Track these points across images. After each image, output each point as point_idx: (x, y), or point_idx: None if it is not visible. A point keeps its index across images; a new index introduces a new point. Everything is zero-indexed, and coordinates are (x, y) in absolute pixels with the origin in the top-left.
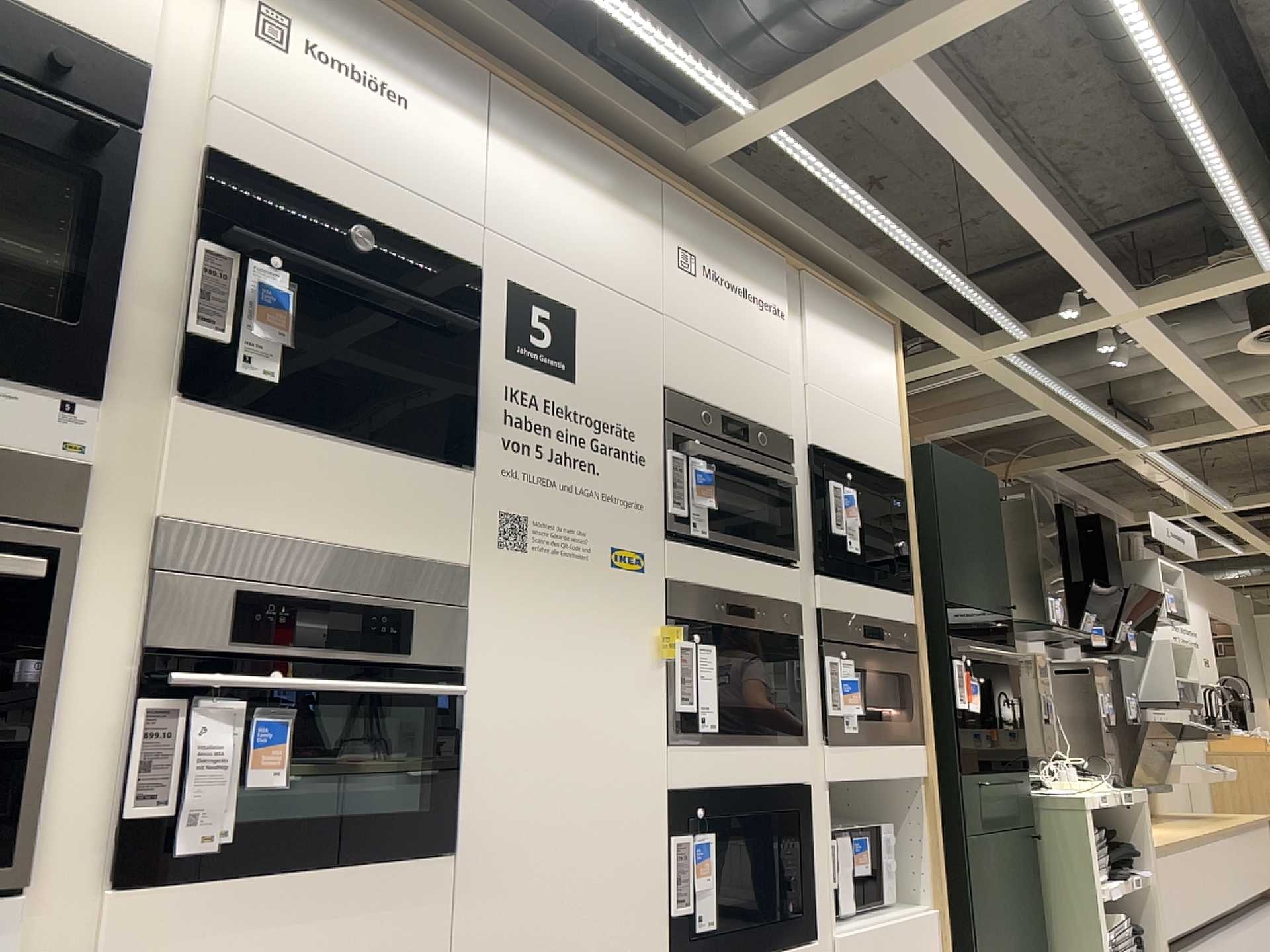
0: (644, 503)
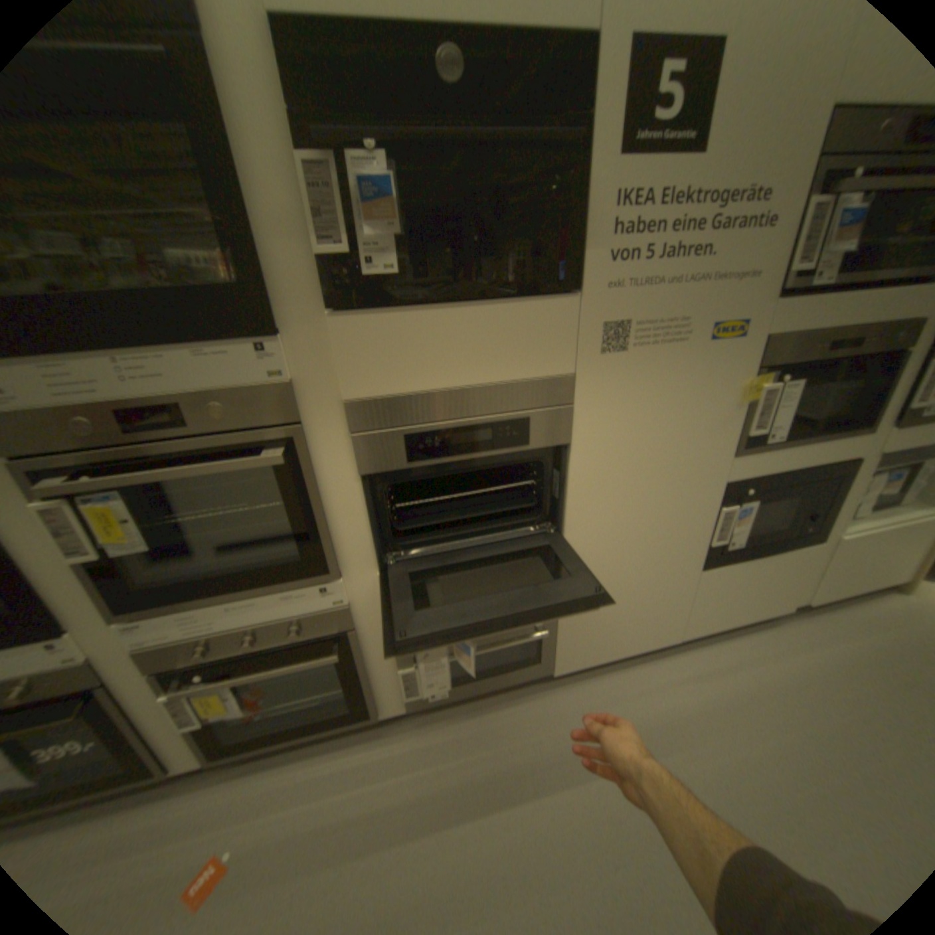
0: (764, 268)
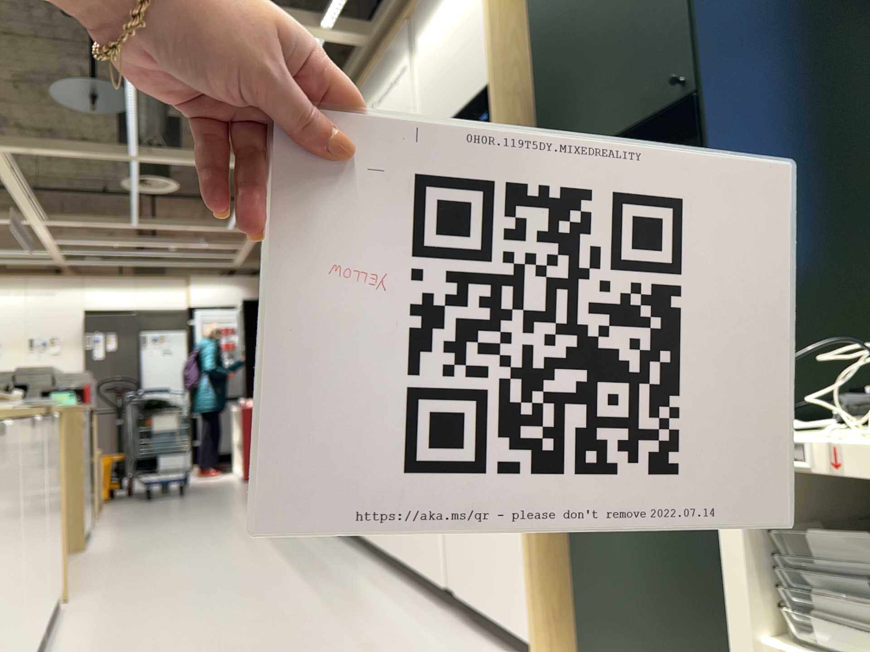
0: None
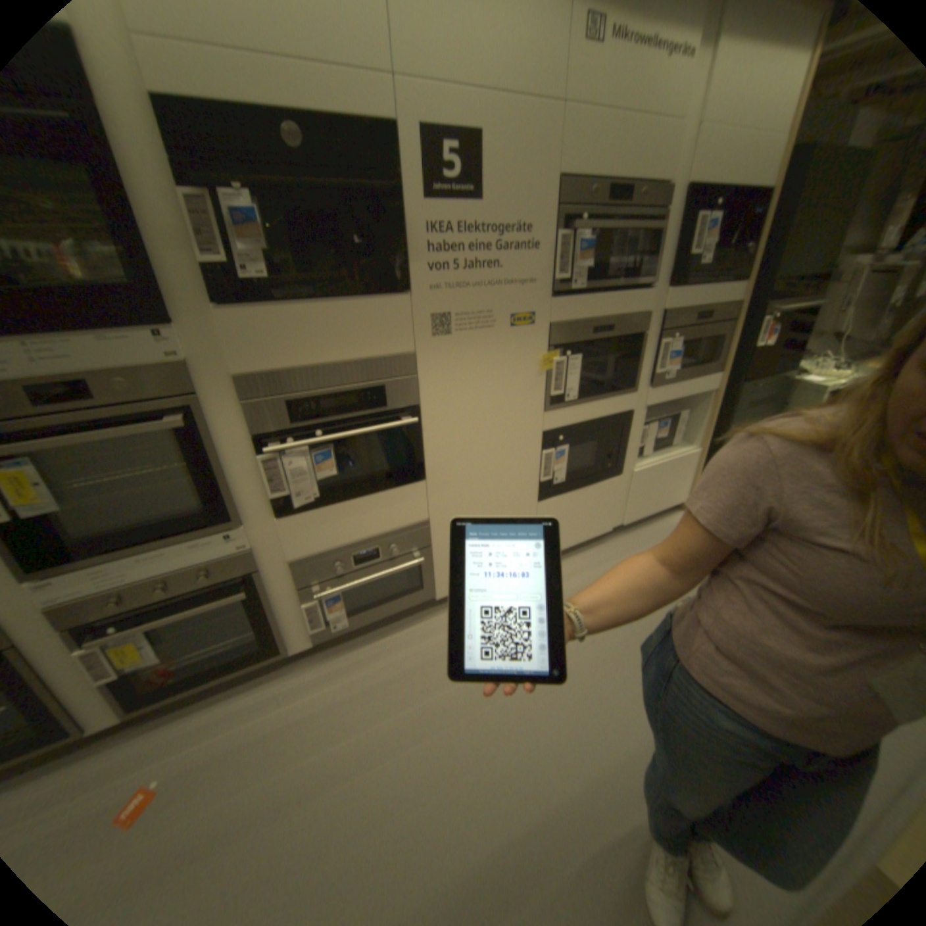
0: (536, 278)
